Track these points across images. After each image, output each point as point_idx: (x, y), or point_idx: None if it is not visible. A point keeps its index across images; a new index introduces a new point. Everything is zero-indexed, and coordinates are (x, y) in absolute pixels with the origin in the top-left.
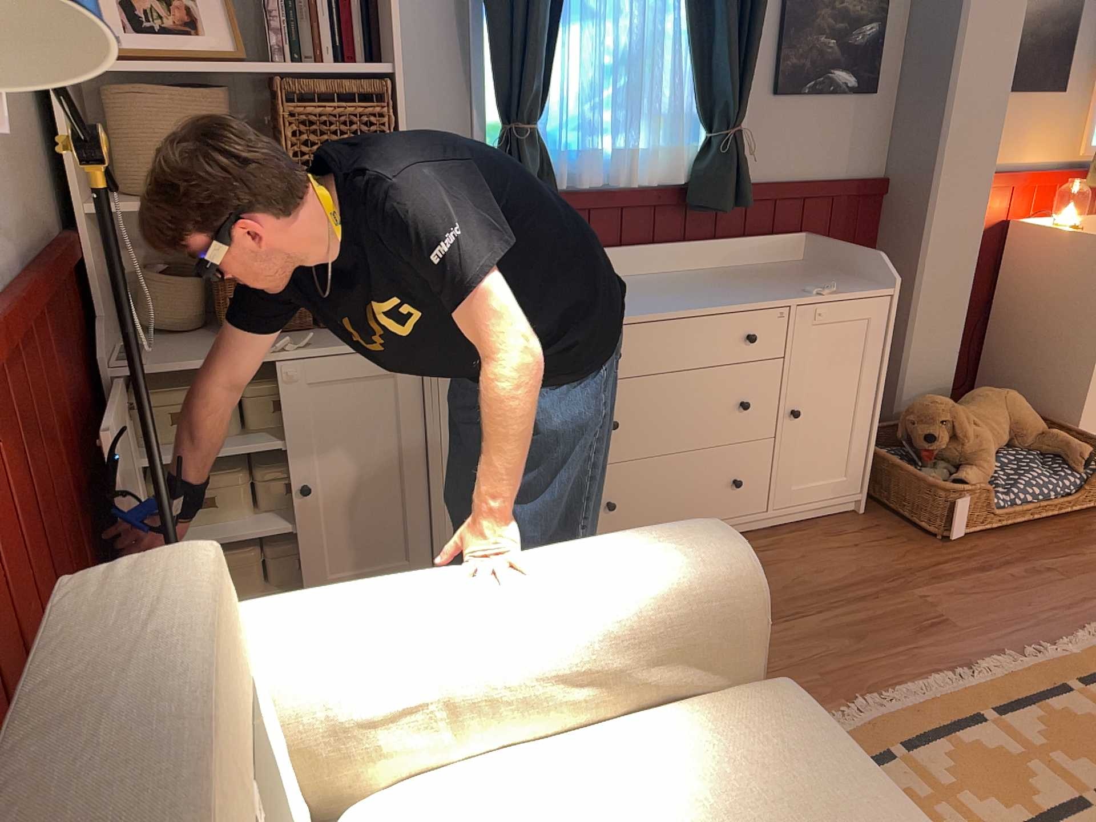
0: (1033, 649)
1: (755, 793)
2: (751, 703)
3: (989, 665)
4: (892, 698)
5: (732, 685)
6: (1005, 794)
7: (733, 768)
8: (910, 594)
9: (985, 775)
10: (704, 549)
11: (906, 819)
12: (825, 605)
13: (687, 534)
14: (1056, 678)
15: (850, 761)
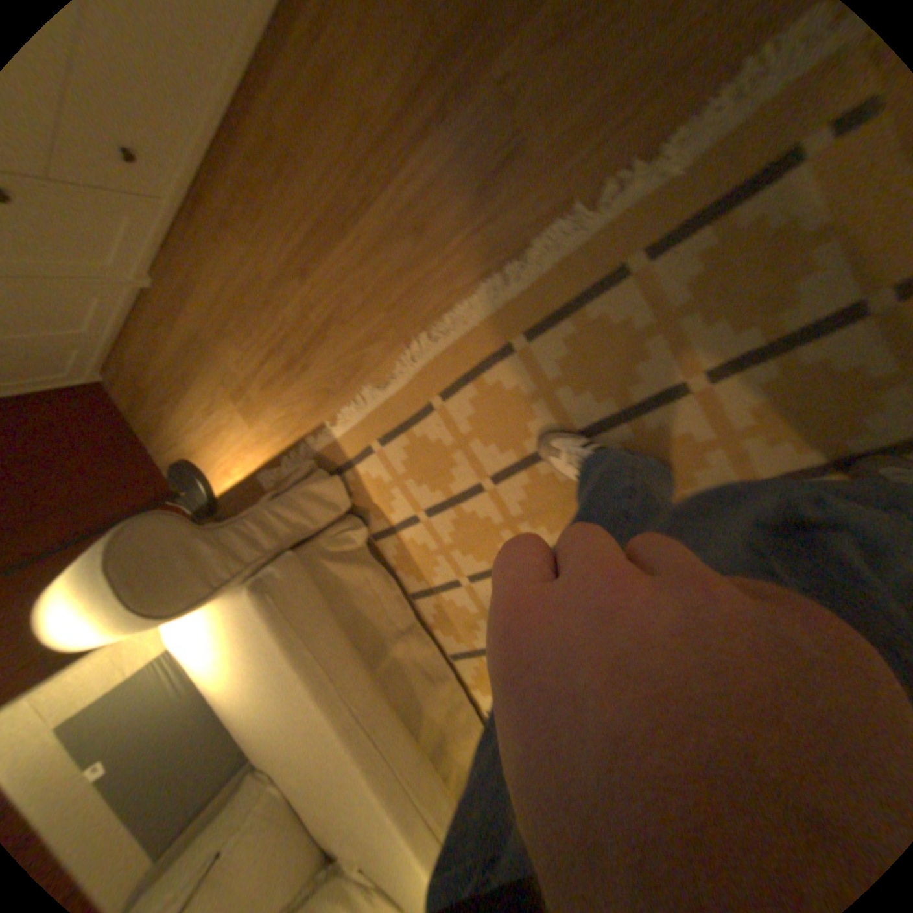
0: (615, 179)
1: (246, 664)
2: (231, 607)
3: (543, 239)
4: (438, 327)
5: (221, 589)
6: (503, 433)
7: (235, 647)
8: (483, 77)
9: (492, 417)
10: (108, 607)
11: (300, 687)
12: (384, 163)
13: (92, 587)
14: (617, 247)
15: (276, 654)
